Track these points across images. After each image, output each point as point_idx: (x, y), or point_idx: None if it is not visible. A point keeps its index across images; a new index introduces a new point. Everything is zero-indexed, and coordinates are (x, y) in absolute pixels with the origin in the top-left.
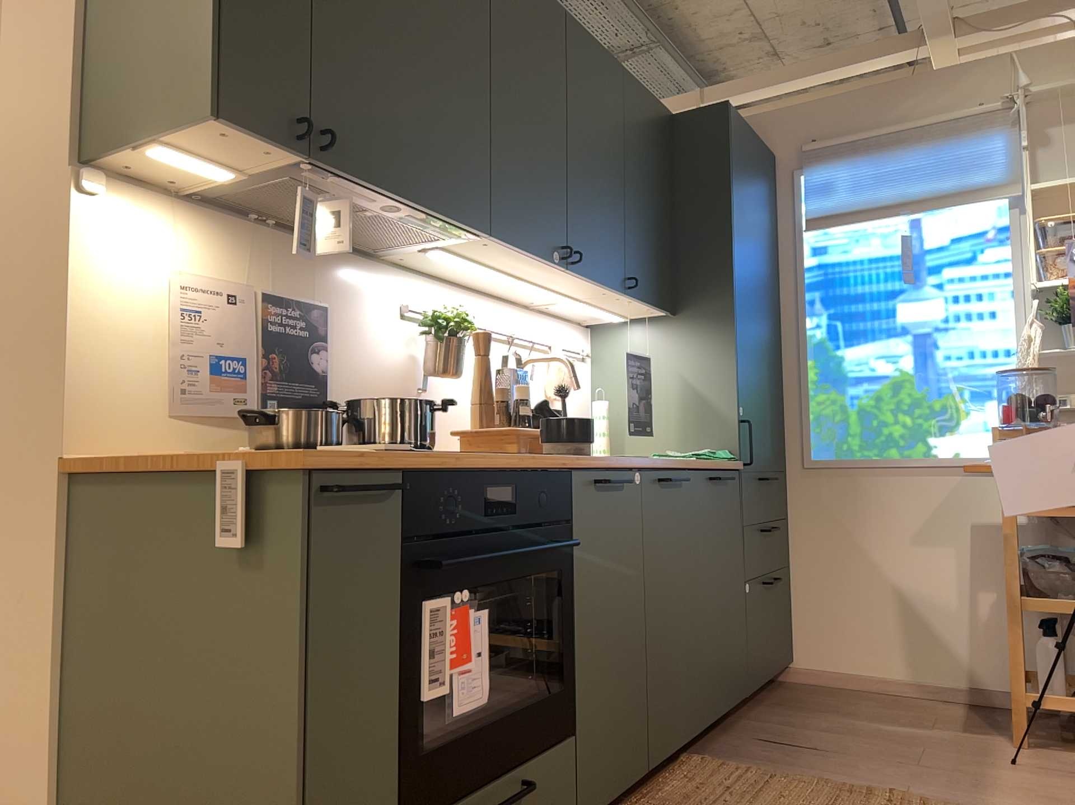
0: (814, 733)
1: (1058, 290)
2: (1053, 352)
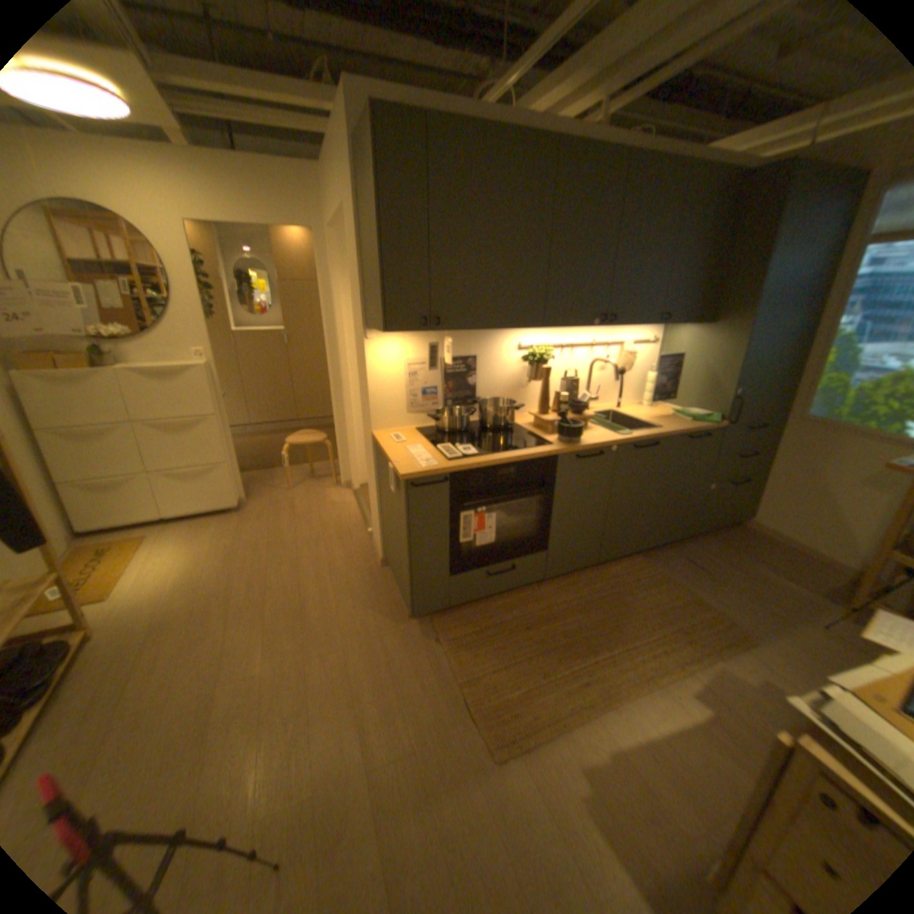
0: (721, 565)
1: None
2: None
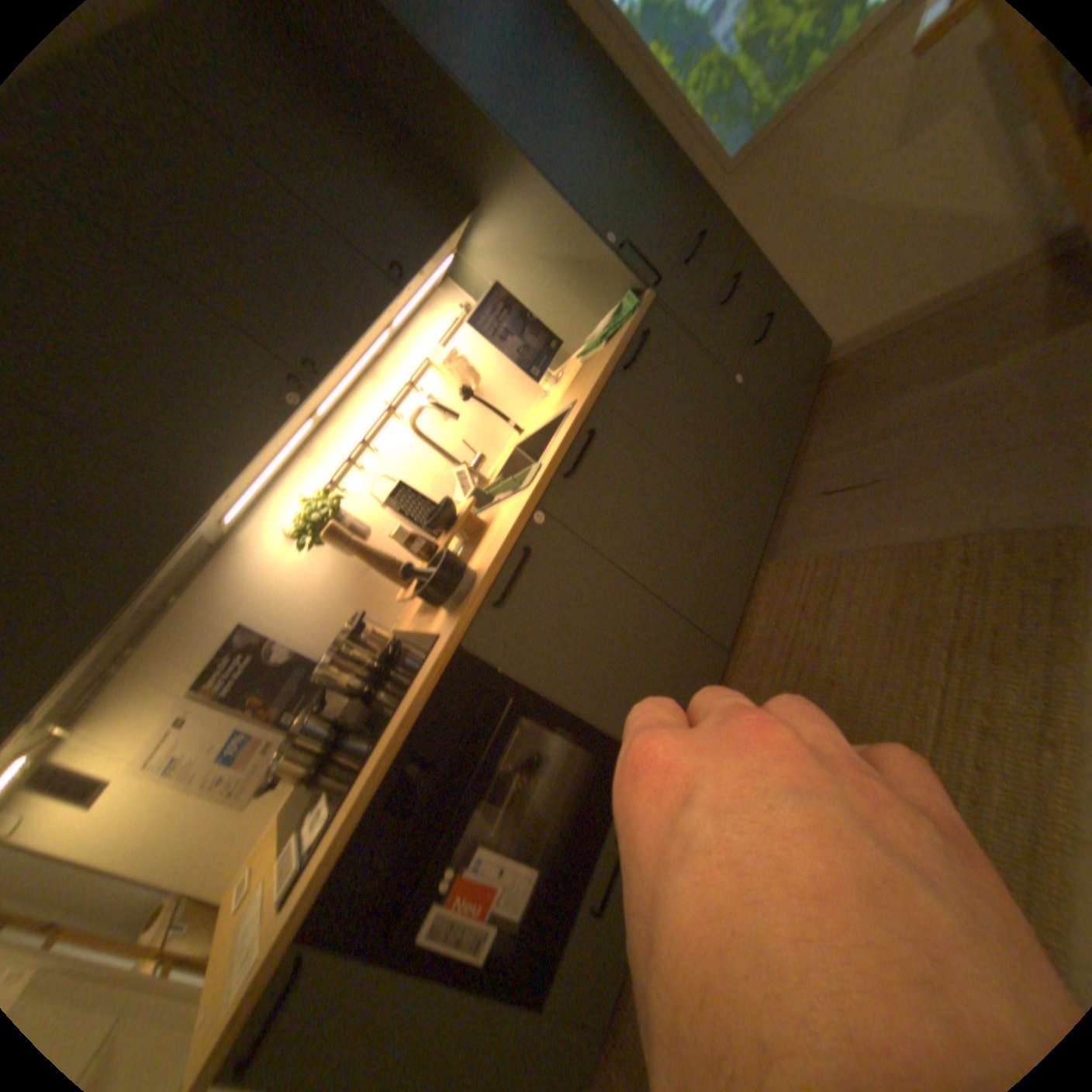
0: (870, 448)
1: None
2: None
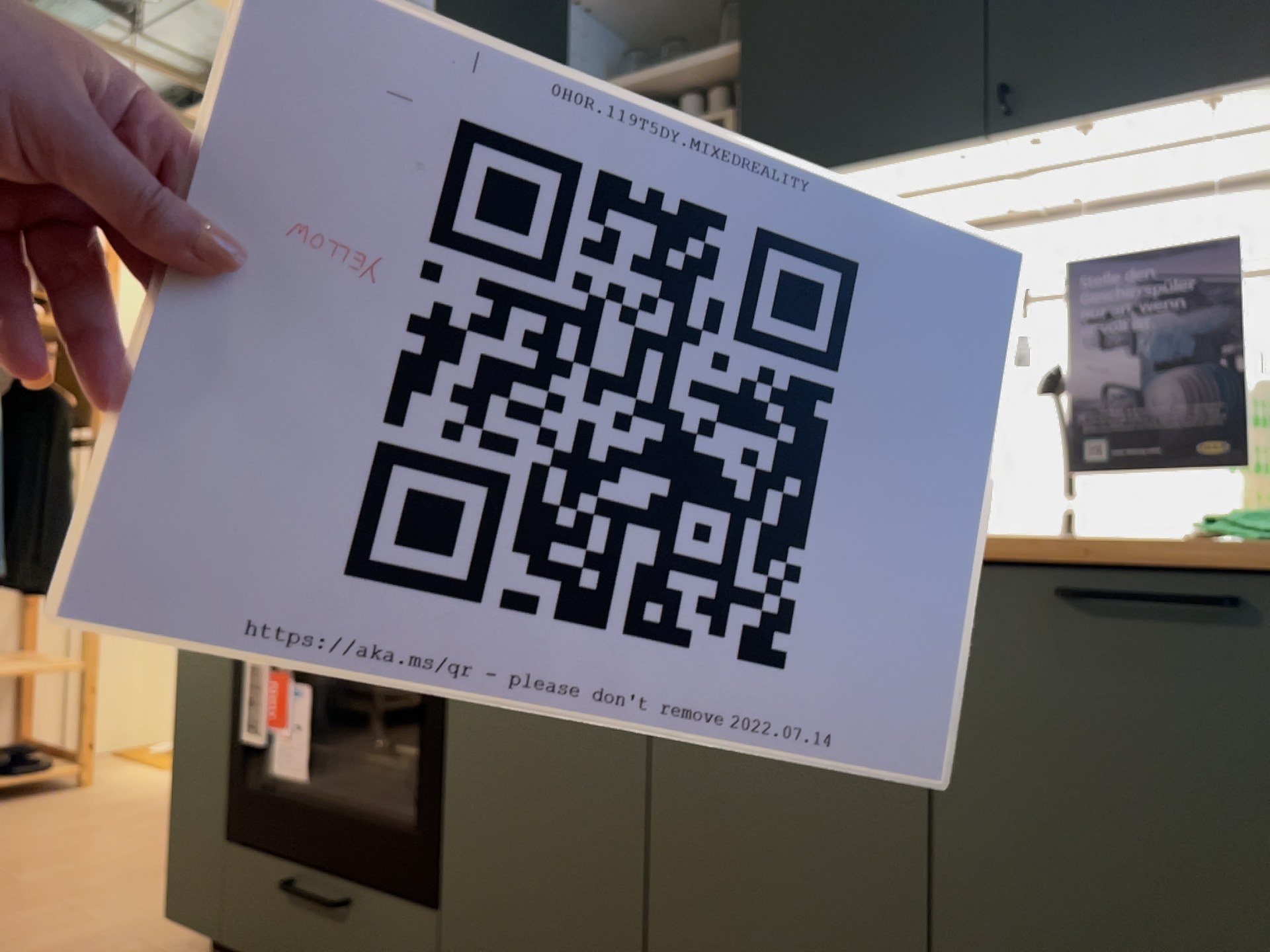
0: None
1: None
2: None
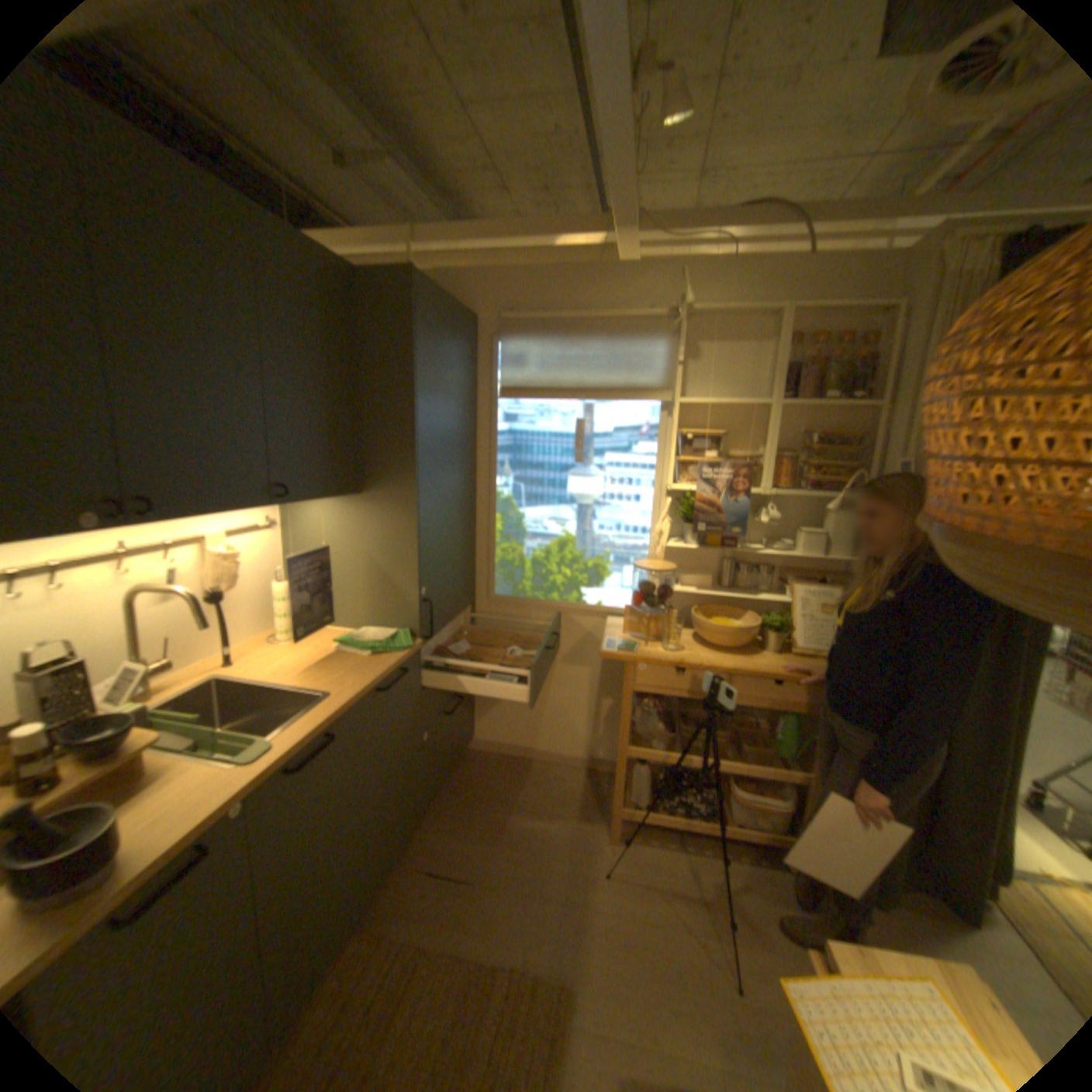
0: (470, 850)
1: (687, 489)
2: (676, 547)
